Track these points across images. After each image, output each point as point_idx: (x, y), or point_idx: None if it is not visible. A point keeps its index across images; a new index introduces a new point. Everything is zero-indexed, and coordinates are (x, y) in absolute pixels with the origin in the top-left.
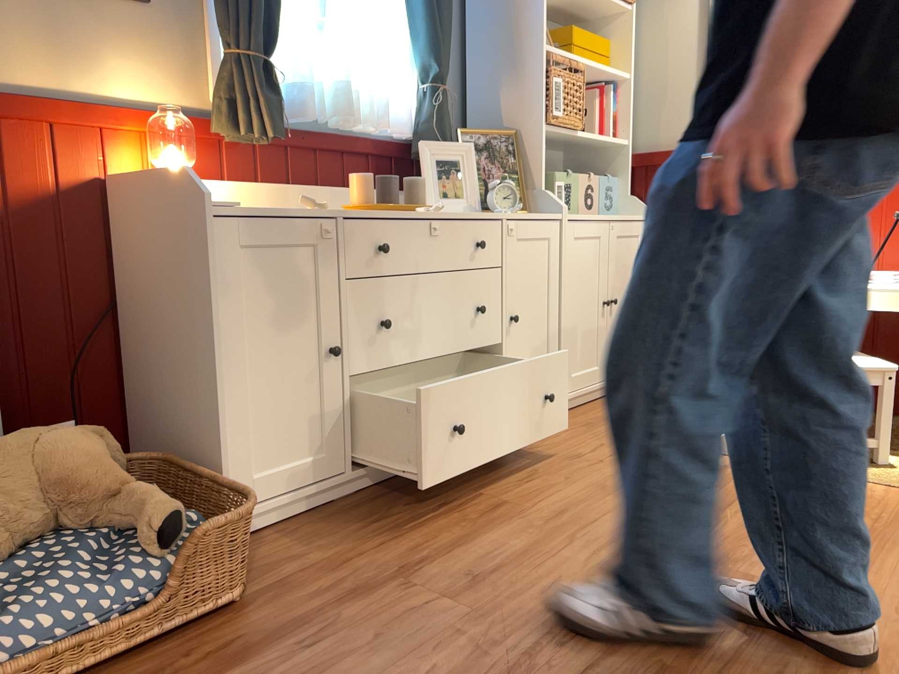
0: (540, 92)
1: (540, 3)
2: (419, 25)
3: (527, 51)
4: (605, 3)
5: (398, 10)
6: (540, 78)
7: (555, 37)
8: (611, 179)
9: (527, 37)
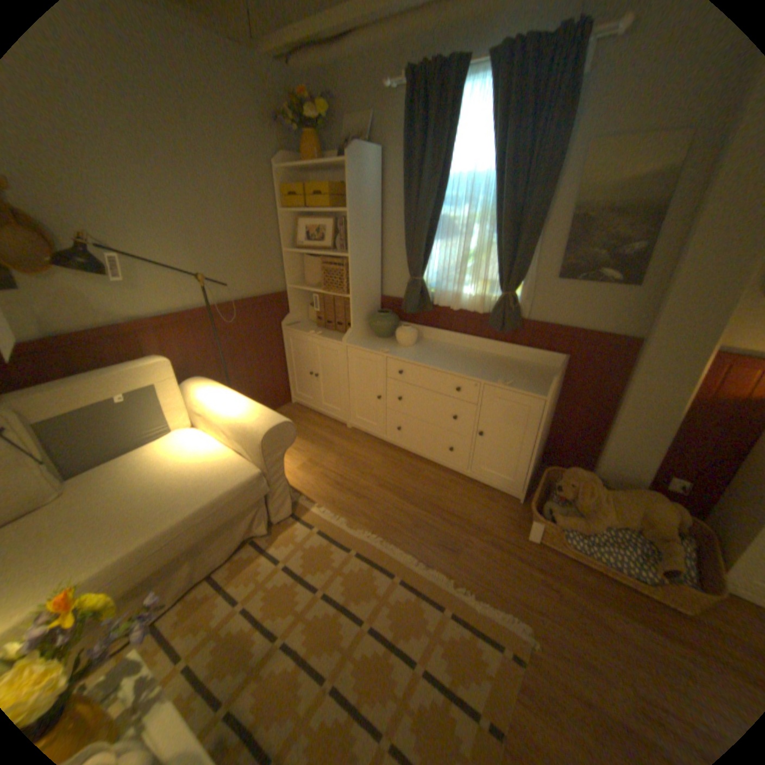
0: None
1: None
2: None
3: None
4: None
5: None
6: None
7: None
8: None
9: None
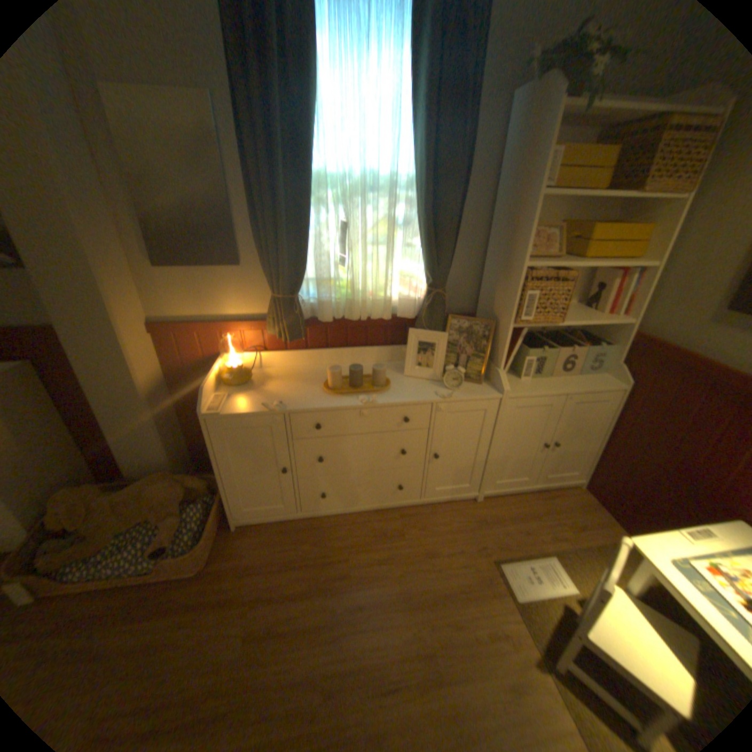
0: (515, 299)
1: (530, 227)
2: (423, 246)
3: (515, 263)
4: (645, 196)
5: (413, 233)
6: (517, 288)
7: (581, 226)
8: (612, 344)
9: (518, 251)
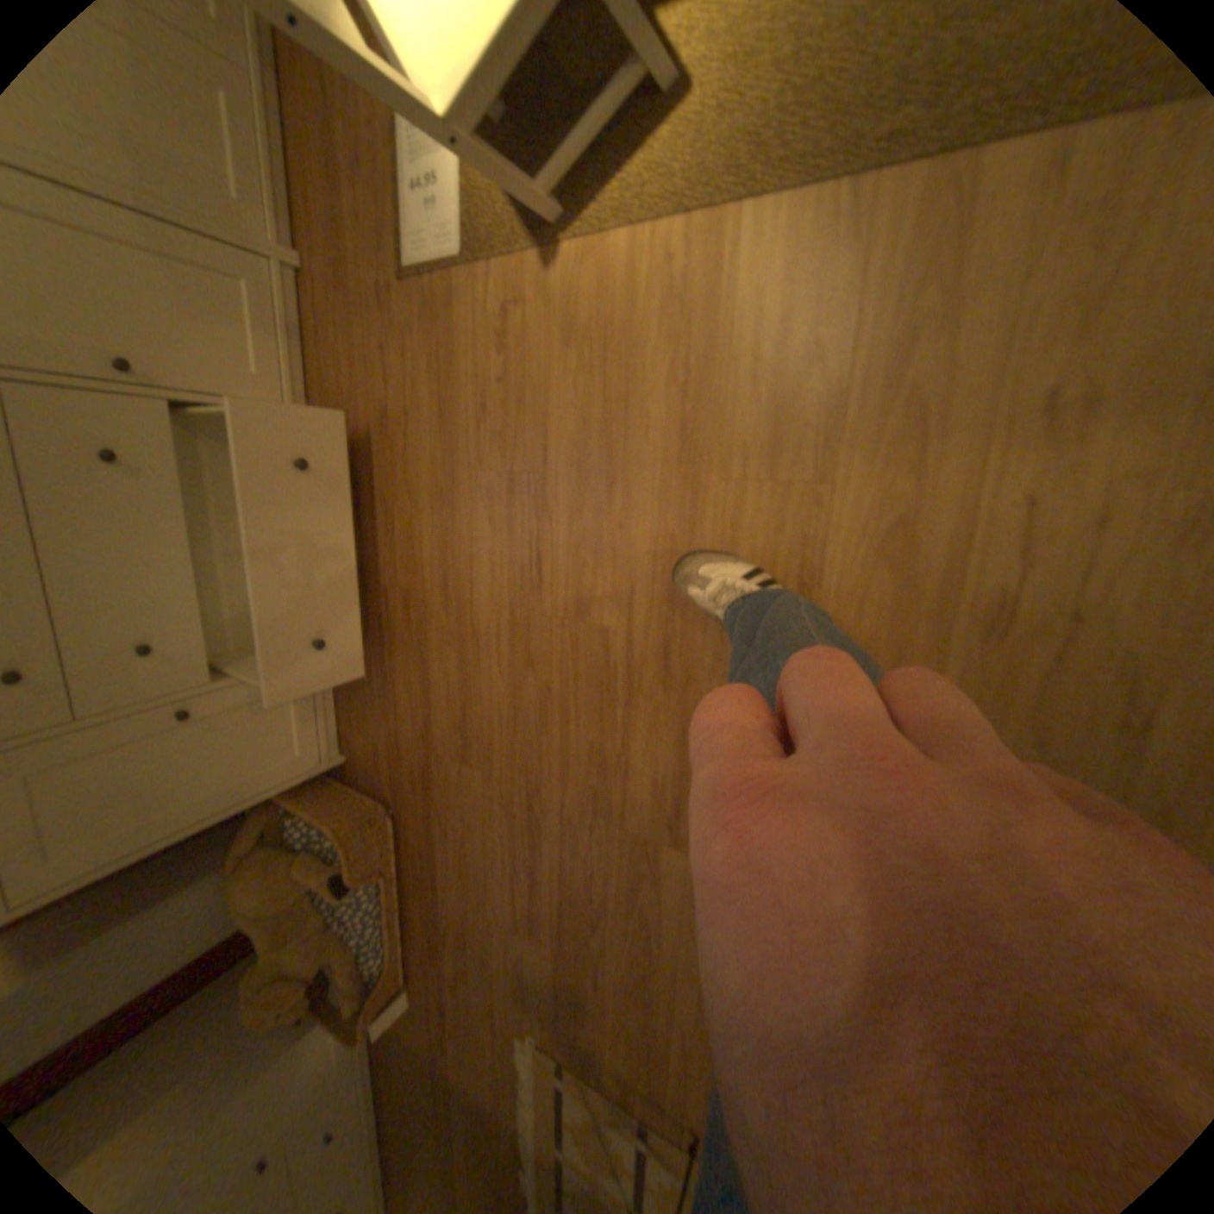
0: None
1: None
2: None
3: None
4: None
5: None
6: None
7: None
8: None
9: None
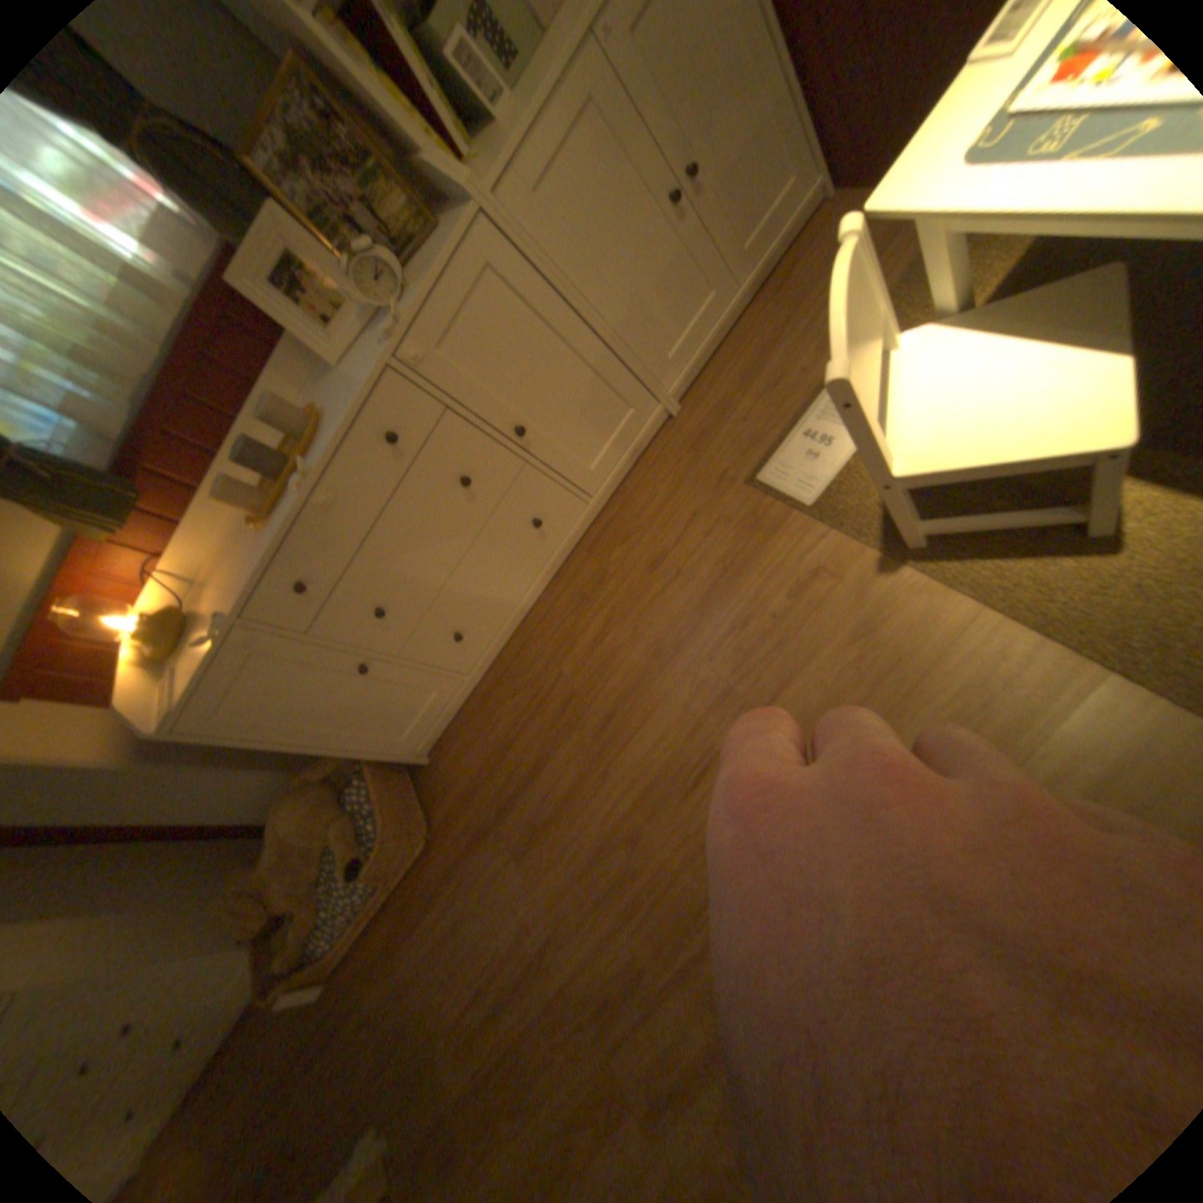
0: None
1: None
2: None
3: None
4: None
5: None
6: None
7: None
8: None
9: None
